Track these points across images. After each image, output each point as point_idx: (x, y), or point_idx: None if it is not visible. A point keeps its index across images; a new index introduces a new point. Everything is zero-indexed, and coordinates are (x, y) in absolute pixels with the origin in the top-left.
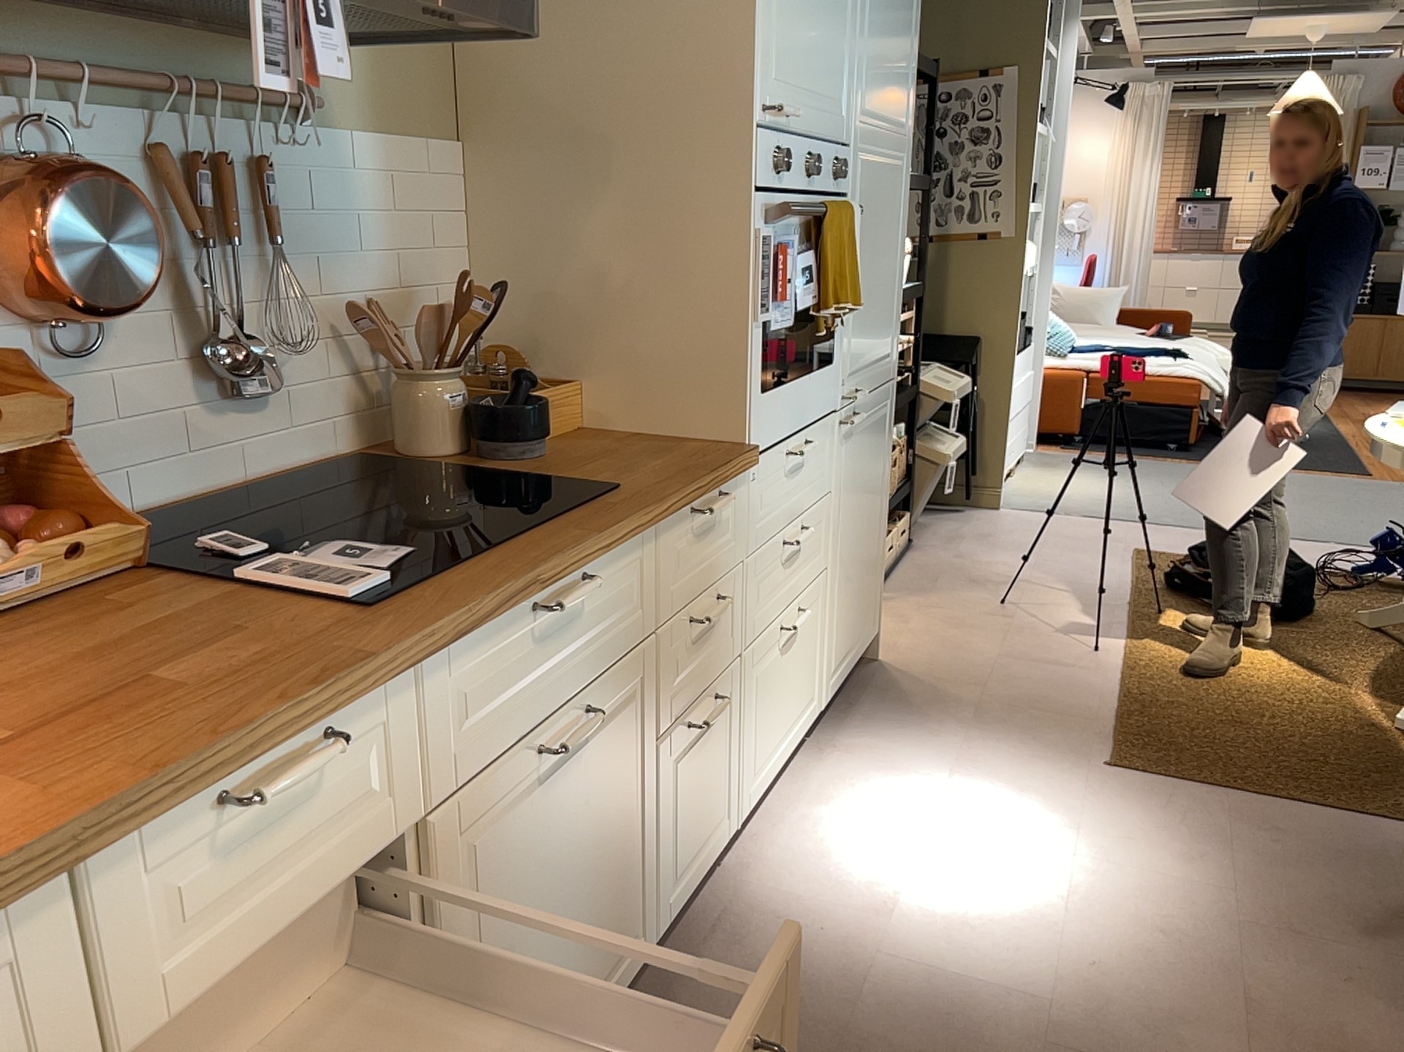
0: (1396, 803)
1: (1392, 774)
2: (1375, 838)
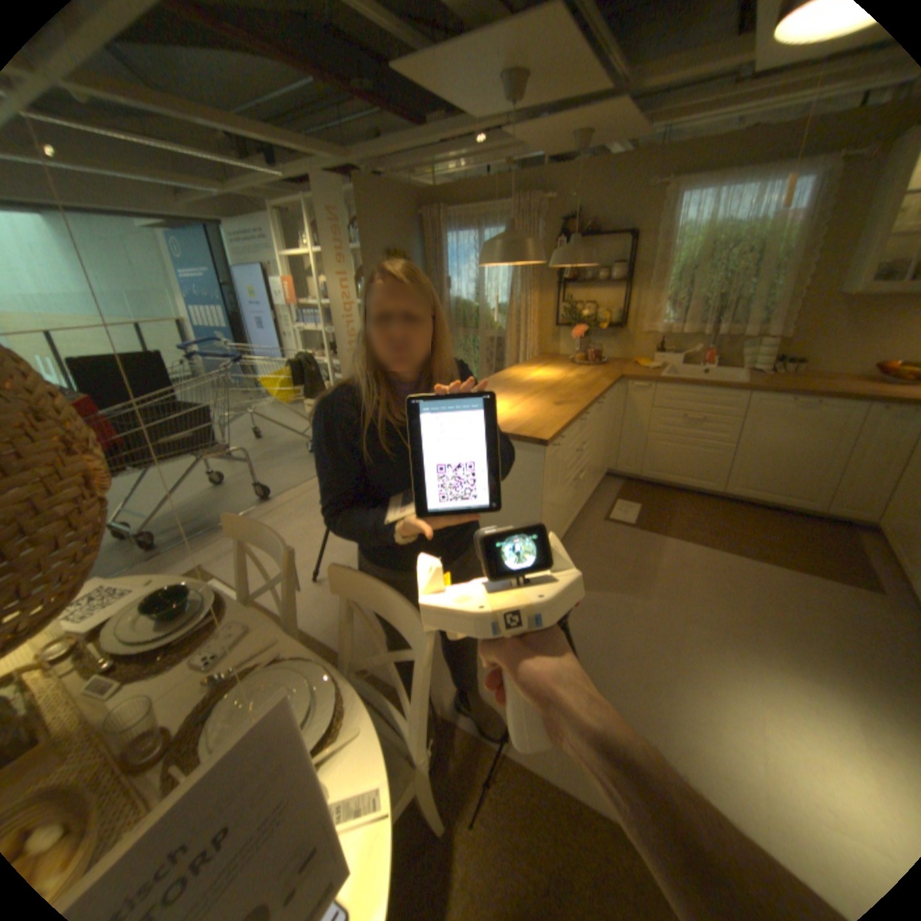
0: (525, 801)
1: (500, 849)
2: (562, 764)
